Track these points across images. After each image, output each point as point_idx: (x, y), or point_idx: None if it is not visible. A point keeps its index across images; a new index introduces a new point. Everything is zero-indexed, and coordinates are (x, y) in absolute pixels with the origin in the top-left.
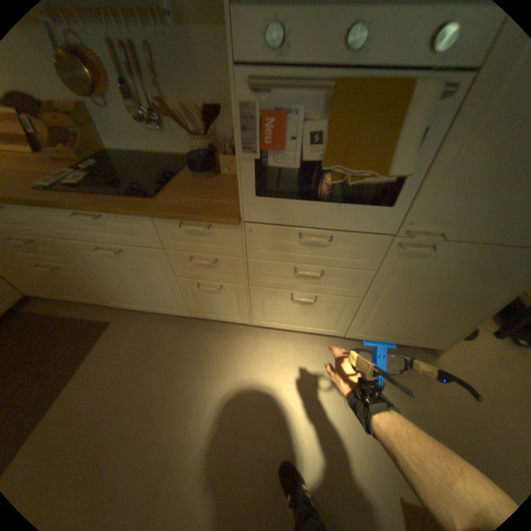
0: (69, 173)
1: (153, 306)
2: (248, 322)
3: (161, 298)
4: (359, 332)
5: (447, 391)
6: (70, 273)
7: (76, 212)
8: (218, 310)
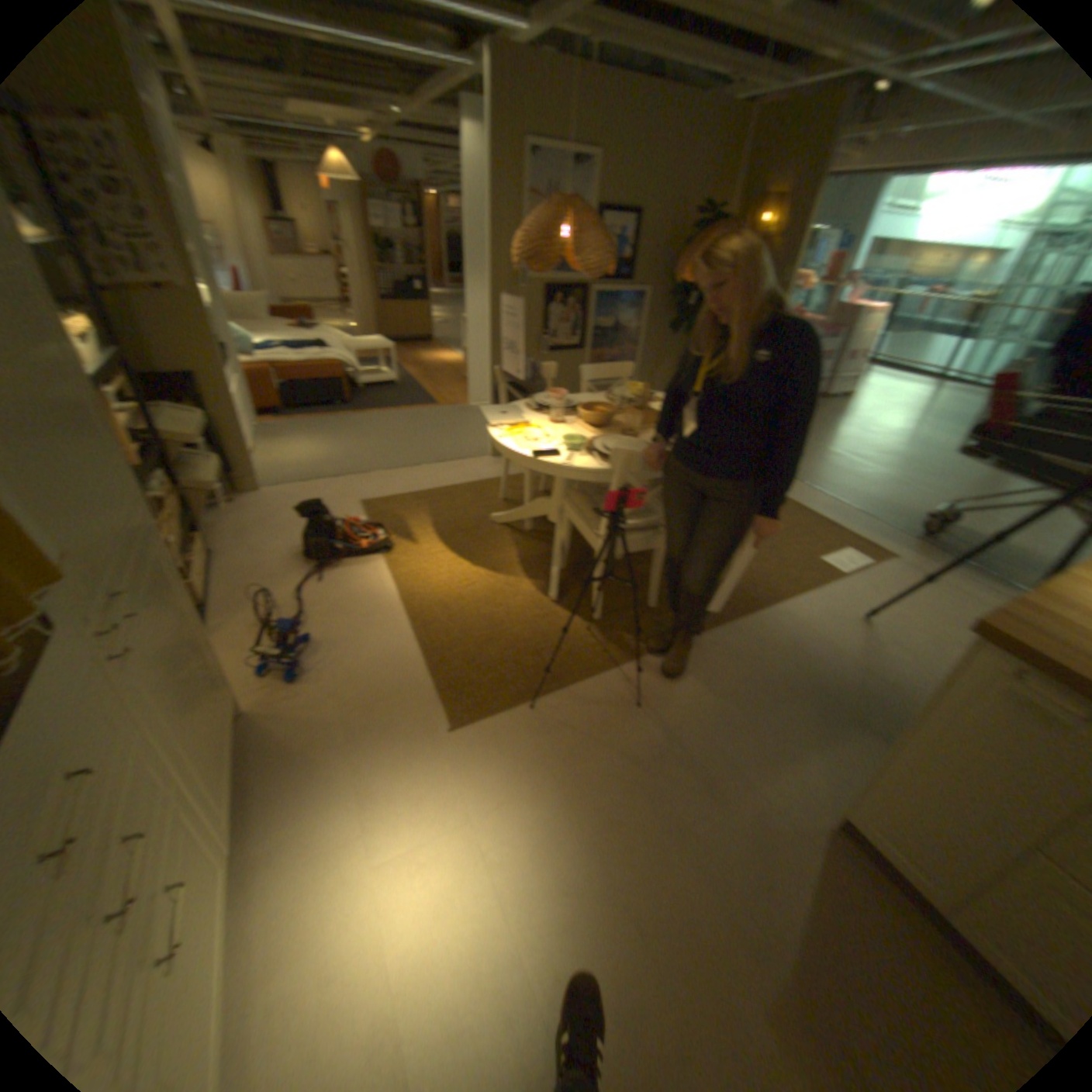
0: None
1: None
2: None
3: None
4: (218, 824)
5: (298, 704)
6: None
7: None
8: None
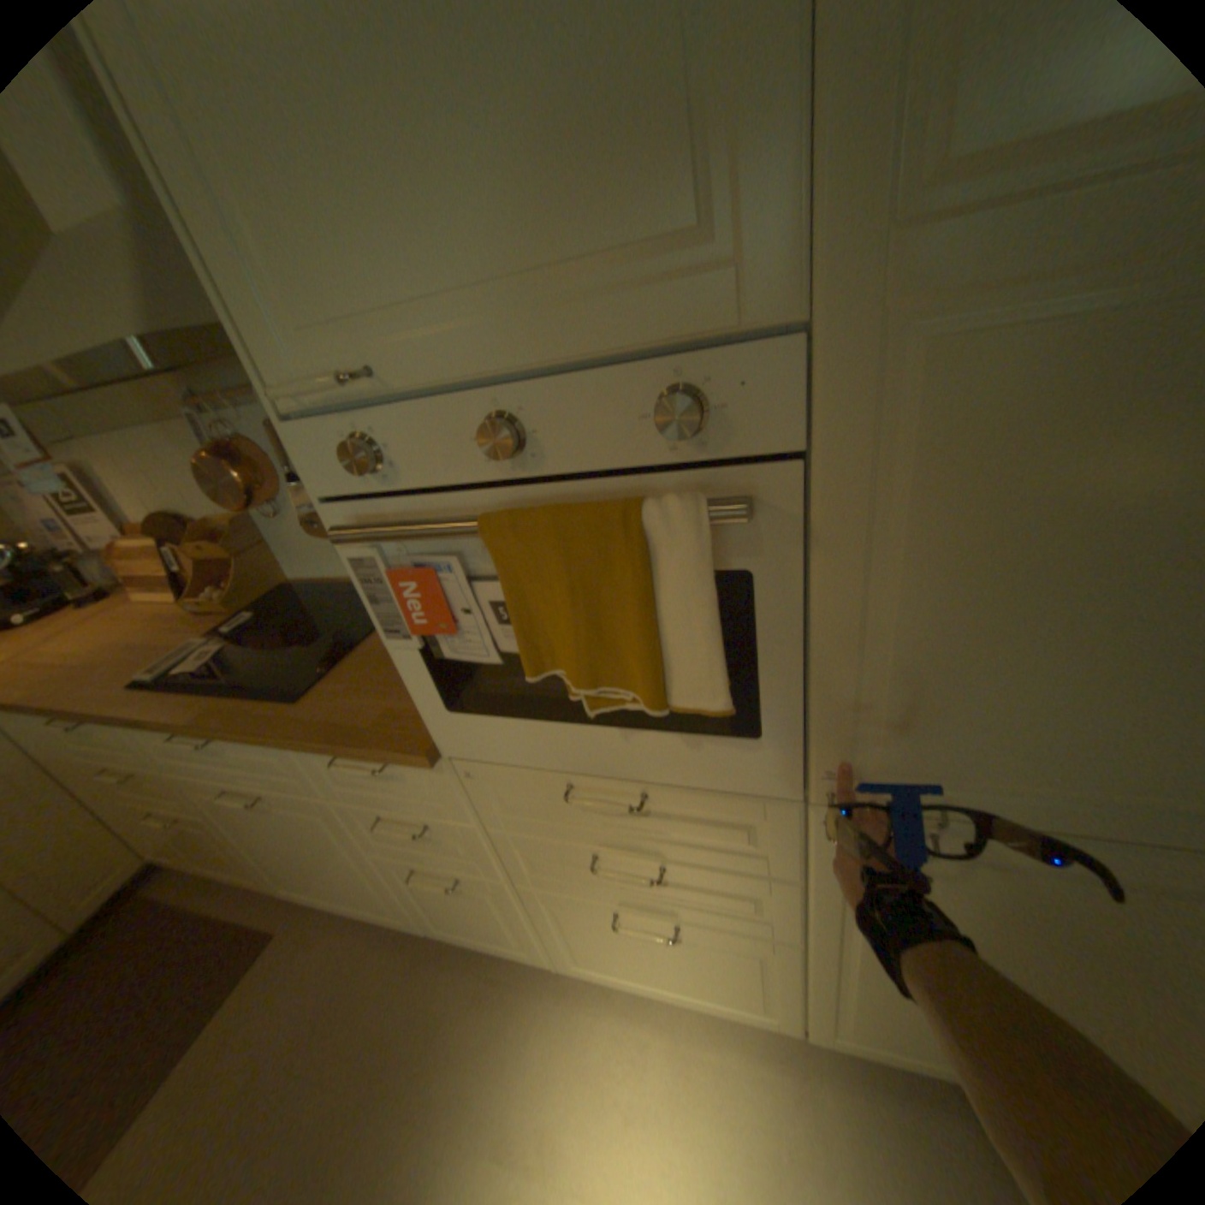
0: (195, 647)
1: (347, 905)
2: (547, 965)
3: (355, 893)
4: (843, 1036)
5: None
6: (198, 830)
7: (174, 733)
8: (472, 930)
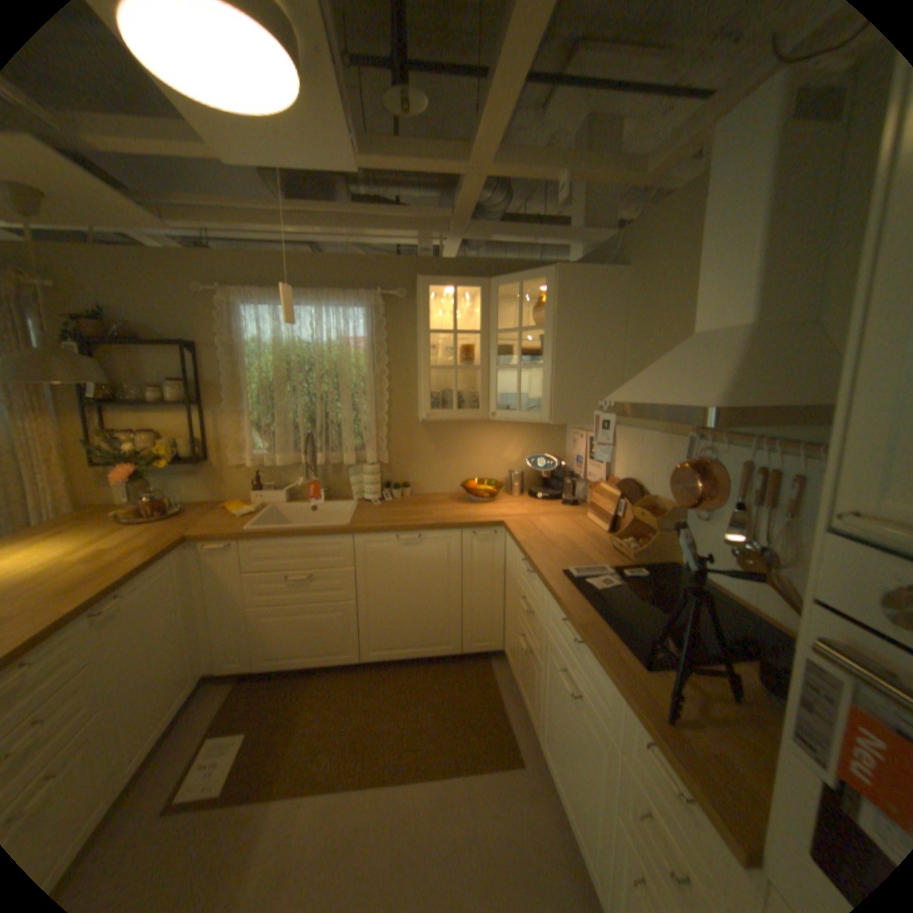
0: (607, 574)
1: (575, 818)
2: None
3: (587, 823)
4: None
5: None
6: (536, 669)
7: (569, 620)
8: None
